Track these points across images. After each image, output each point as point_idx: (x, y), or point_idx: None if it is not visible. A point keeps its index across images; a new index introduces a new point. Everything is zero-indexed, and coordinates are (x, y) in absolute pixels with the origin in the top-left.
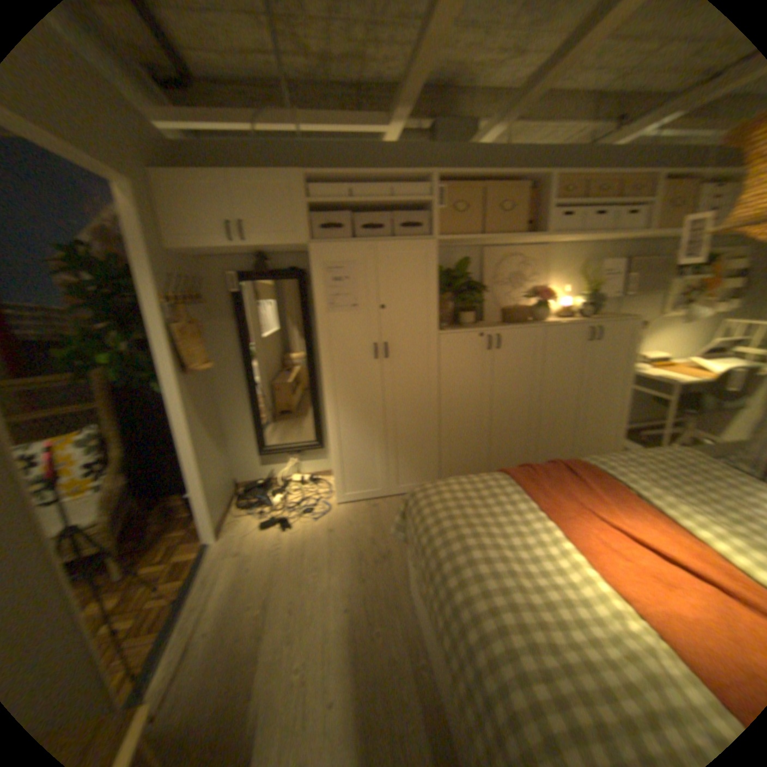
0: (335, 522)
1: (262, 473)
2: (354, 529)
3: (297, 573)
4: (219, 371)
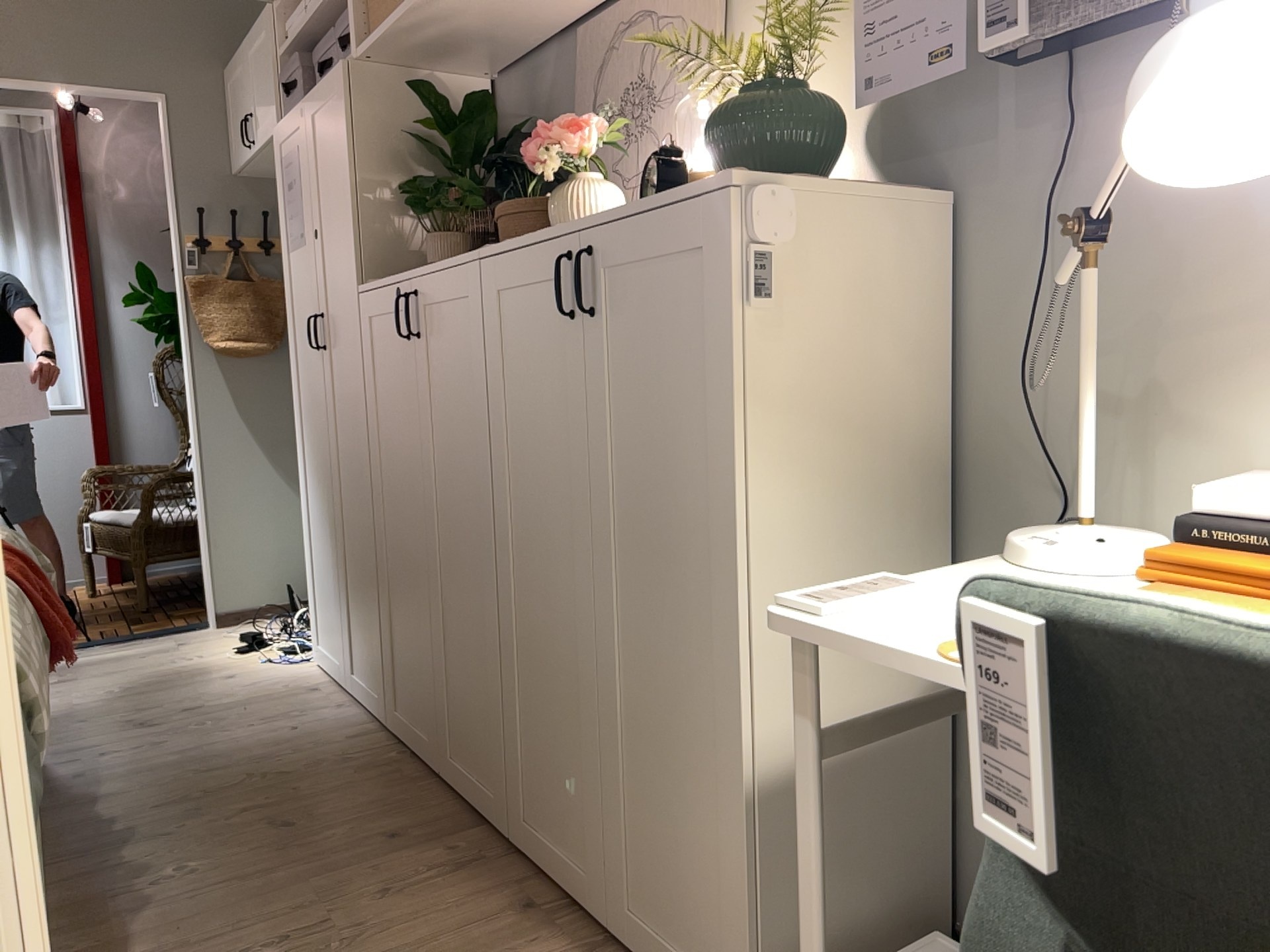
0: (255, 674)
1: None
2: (230, 690)
3: (122, 681)
4: None
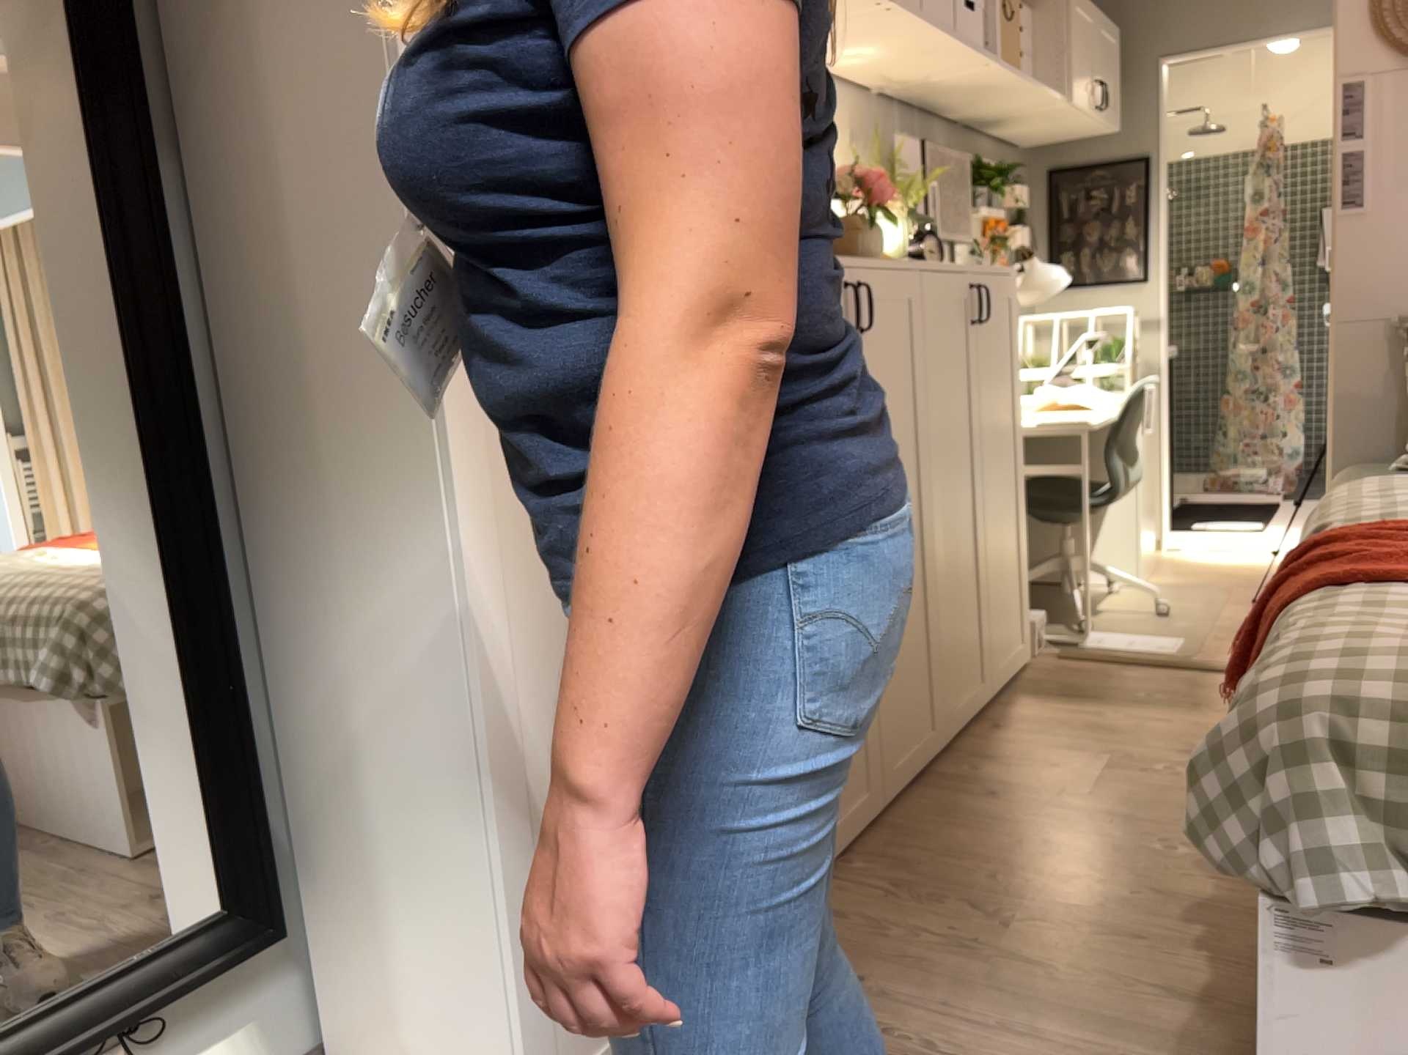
0: None
1: None
2: None
3: None
4: None
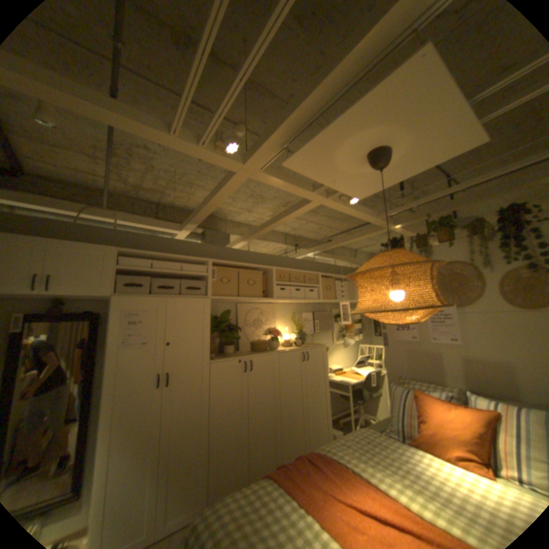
0: None
1: None
2: None
3: None
4: None
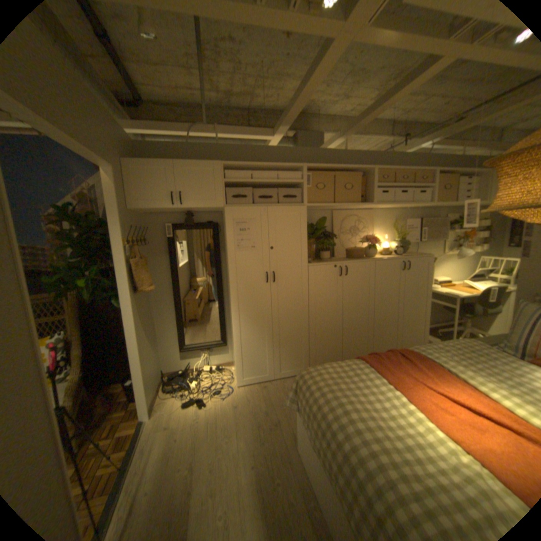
0: (237, 401)
1: (180, 366)
2: (251, 406)
3: (212, 441)
4: (153, 291)
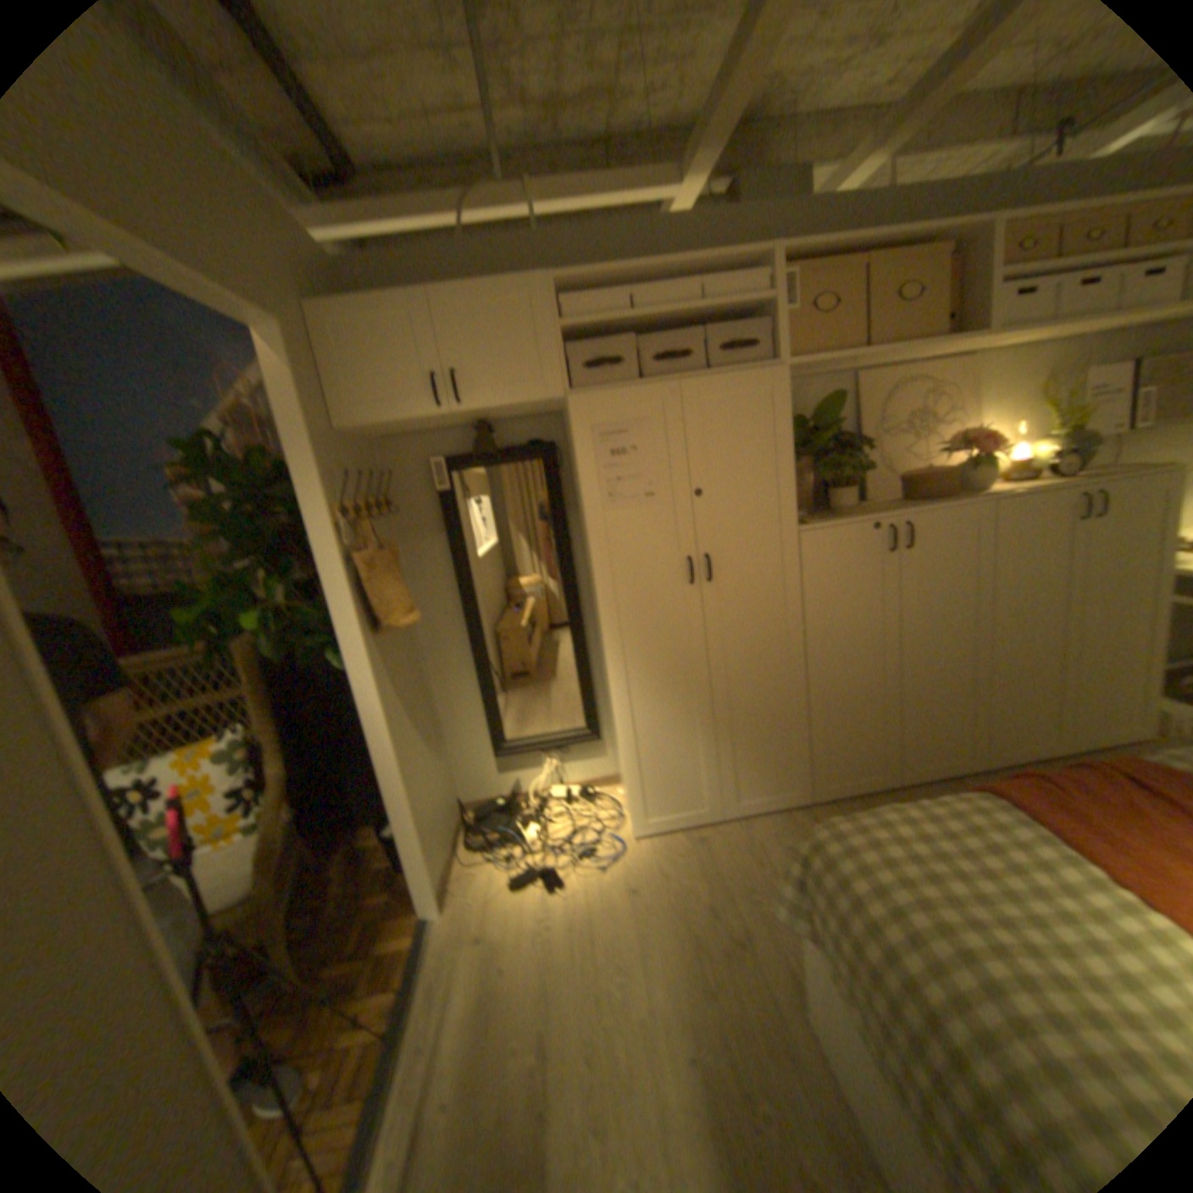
0: (639, 877)
1: (501, 788)
2: (676, 891)
3: (589, 982)
4: (424, 624)
